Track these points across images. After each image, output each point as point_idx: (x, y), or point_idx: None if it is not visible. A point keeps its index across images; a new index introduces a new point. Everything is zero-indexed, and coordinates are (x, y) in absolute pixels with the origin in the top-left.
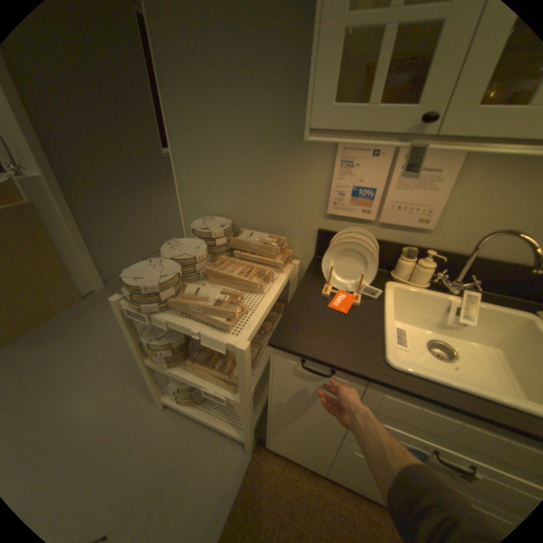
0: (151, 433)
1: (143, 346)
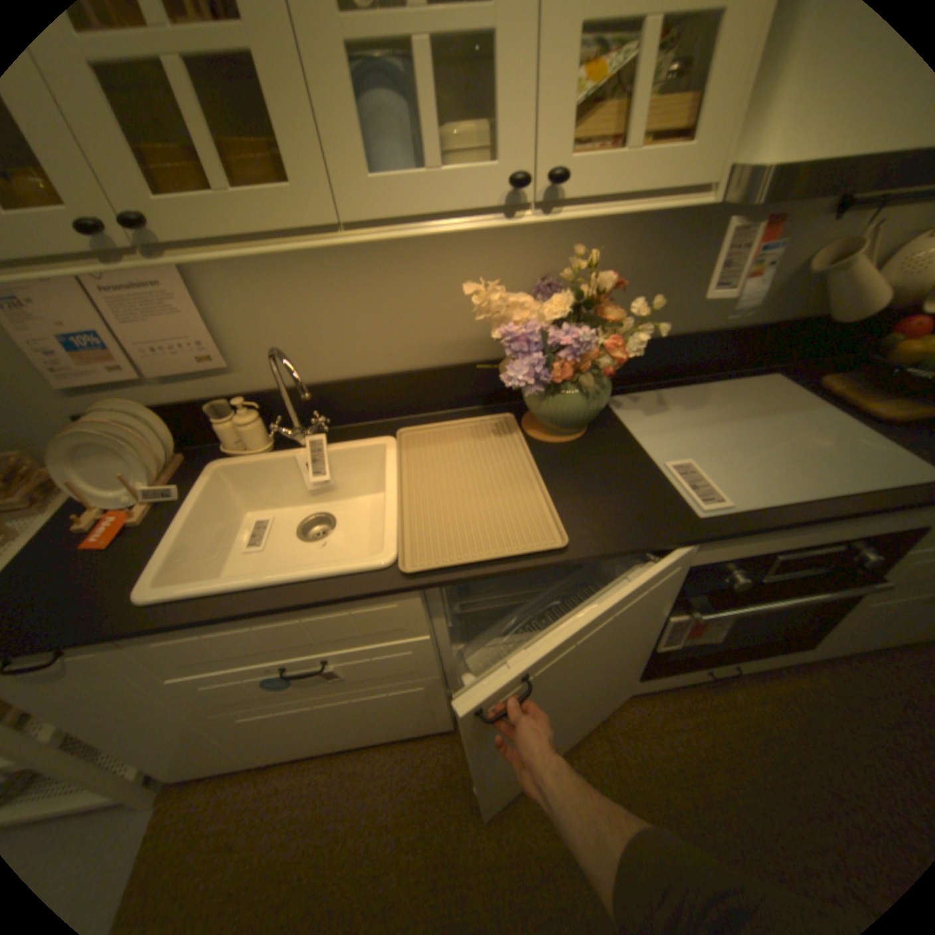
0: None
1: None
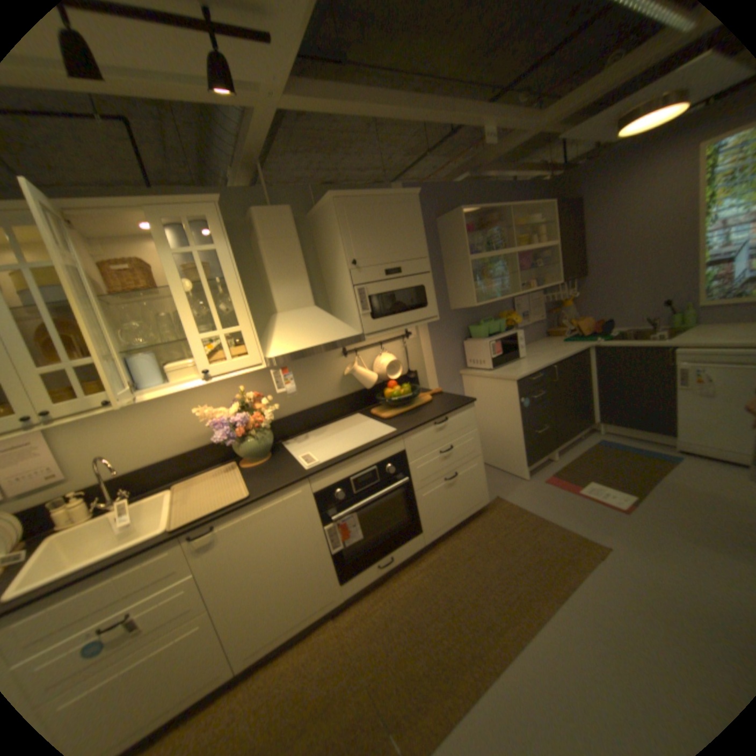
0: None
1: None
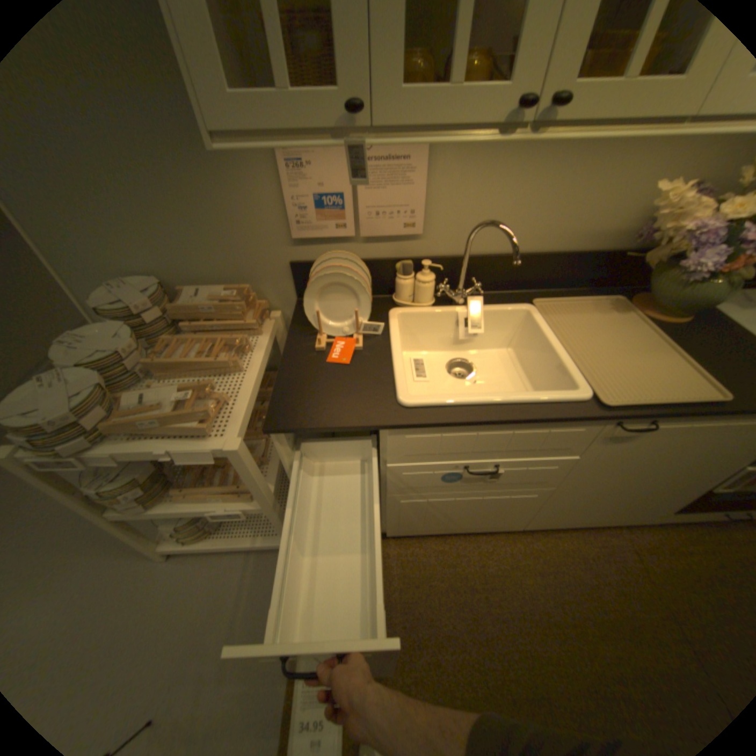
0: (161, 593)
1: (91, 499)
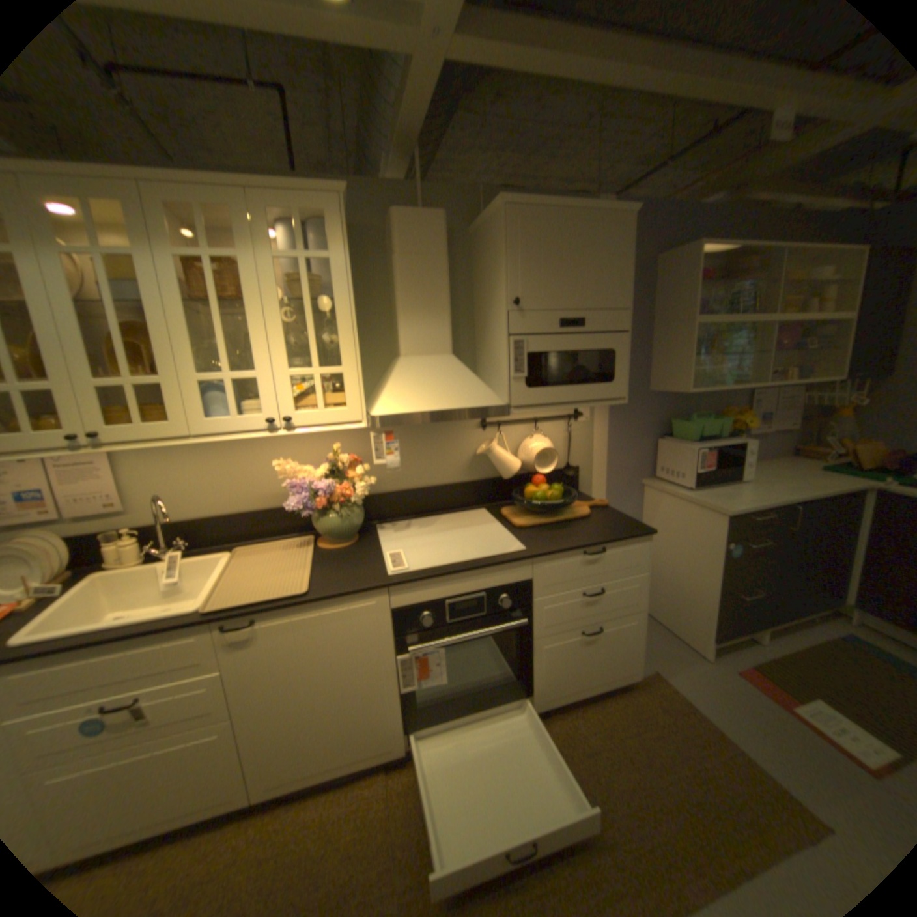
0: None
1: None
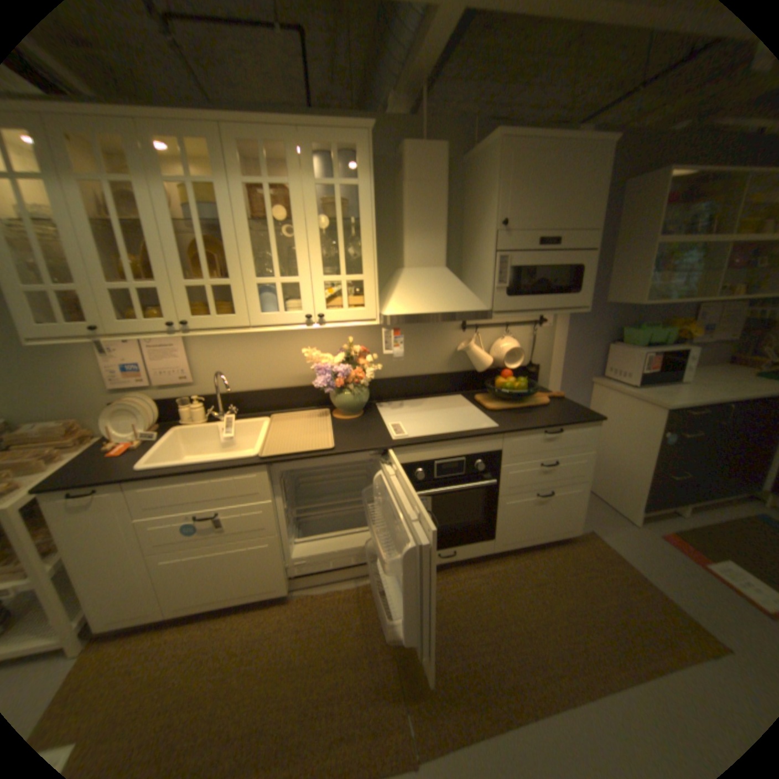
0: None
1: None
